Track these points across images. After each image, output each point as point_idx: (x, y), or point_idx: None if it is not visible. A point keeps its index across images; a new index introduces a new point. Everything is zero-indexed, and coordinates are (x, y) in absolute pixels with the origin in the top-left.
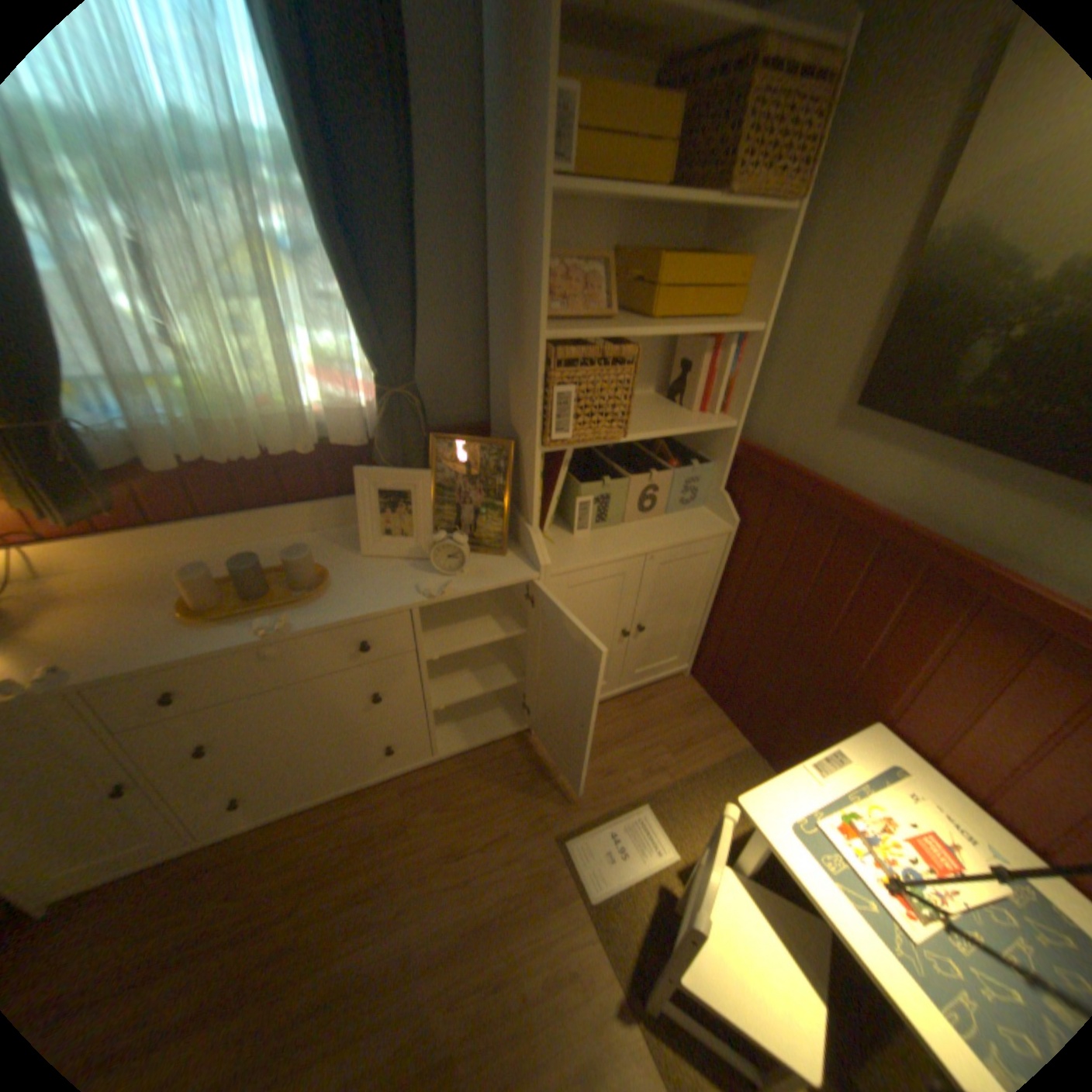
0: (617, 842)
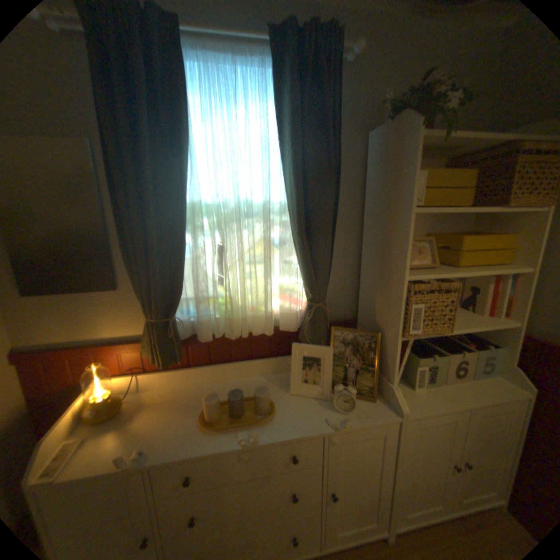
0: None
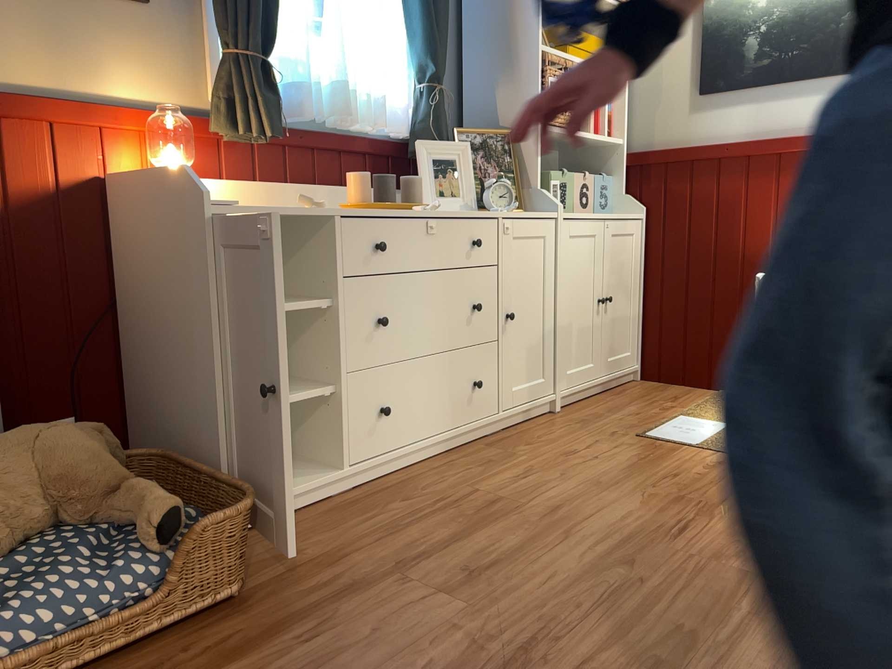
0: (679, 427)
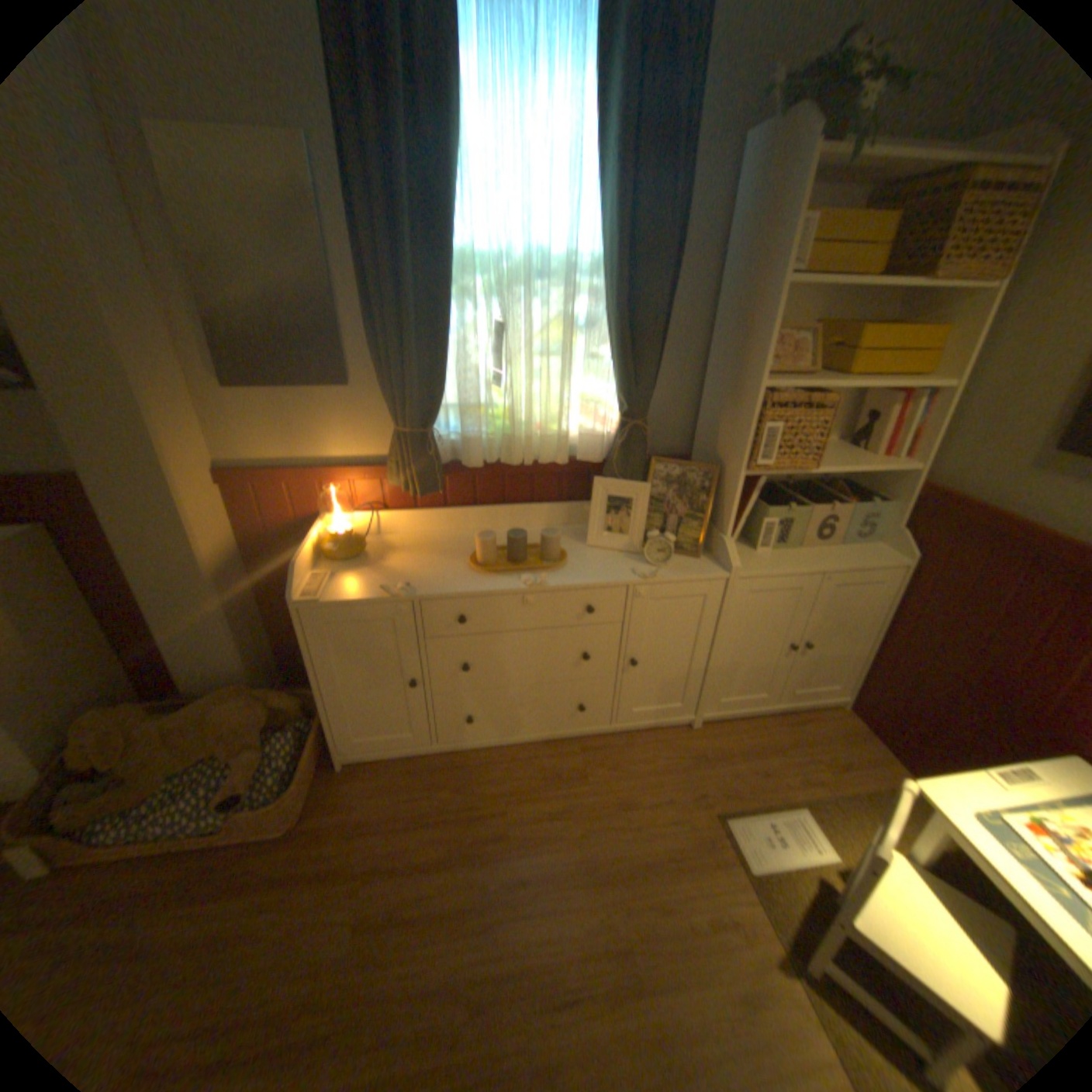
0: (776, 832)
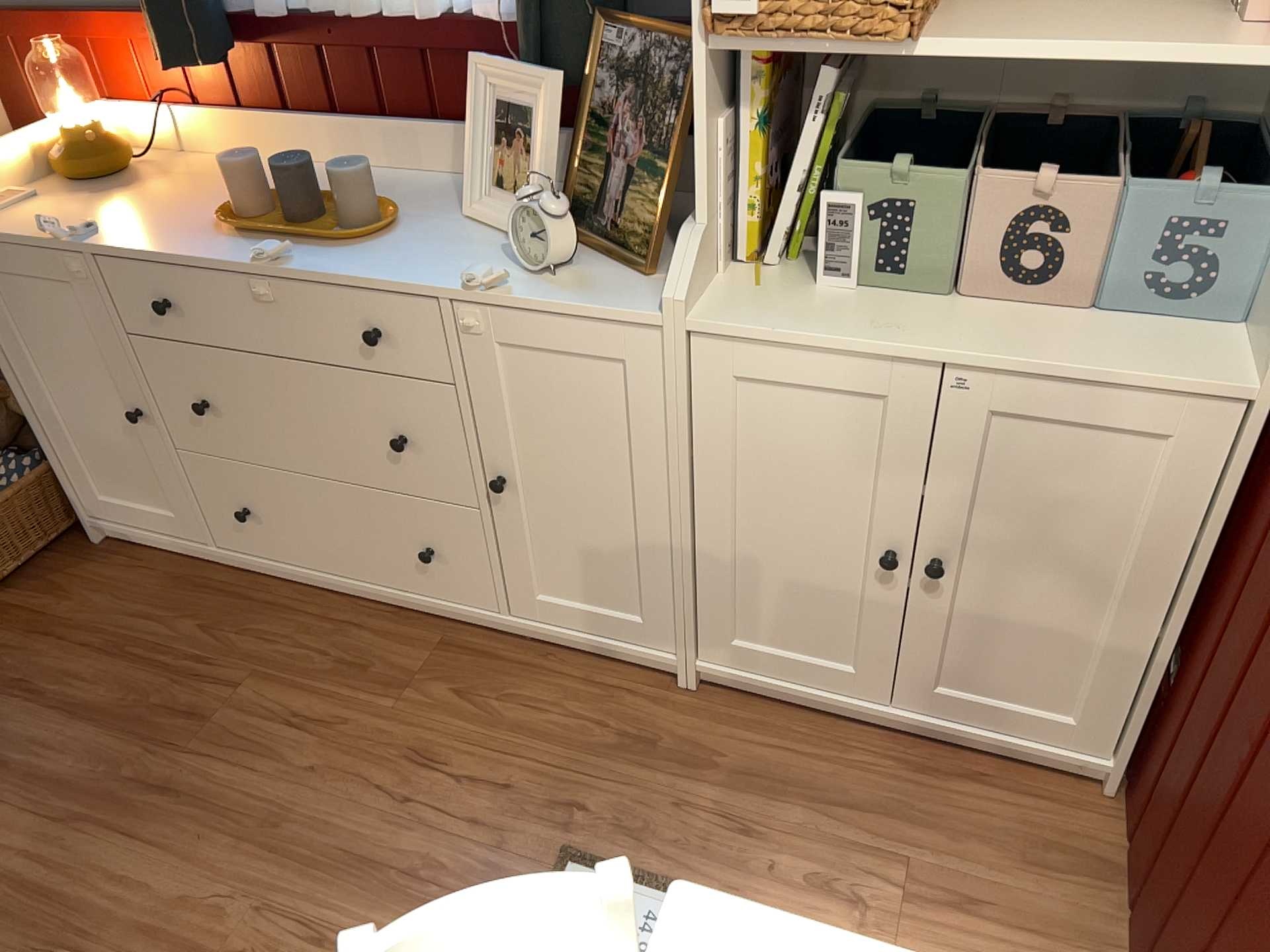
0: None
